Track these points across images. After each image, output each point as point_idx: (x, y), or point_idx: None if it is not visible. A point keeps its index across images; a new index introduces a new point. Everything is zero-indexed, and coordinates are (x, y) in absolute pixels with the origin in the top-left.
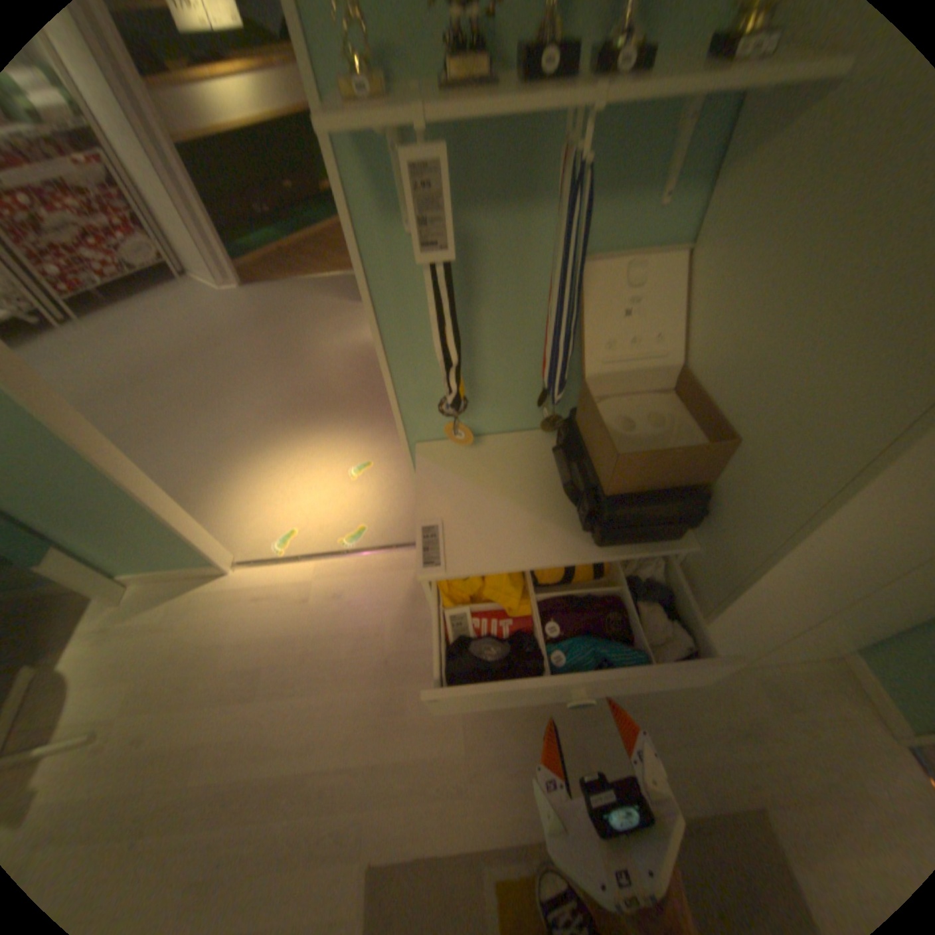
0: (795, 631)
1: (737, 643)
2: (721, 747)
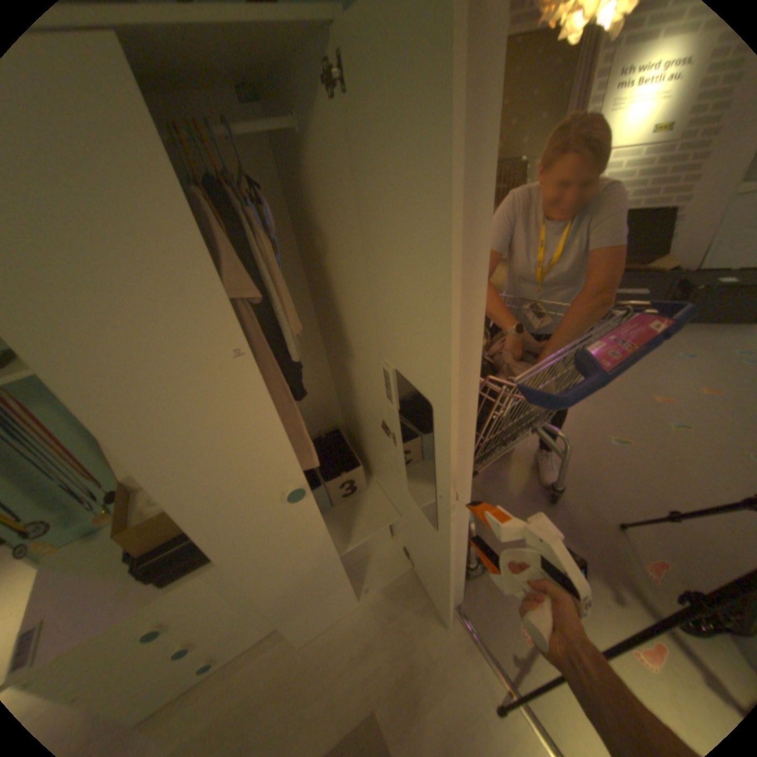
0: (333, 576)
1: (307, 601)
2: (344, 679)
